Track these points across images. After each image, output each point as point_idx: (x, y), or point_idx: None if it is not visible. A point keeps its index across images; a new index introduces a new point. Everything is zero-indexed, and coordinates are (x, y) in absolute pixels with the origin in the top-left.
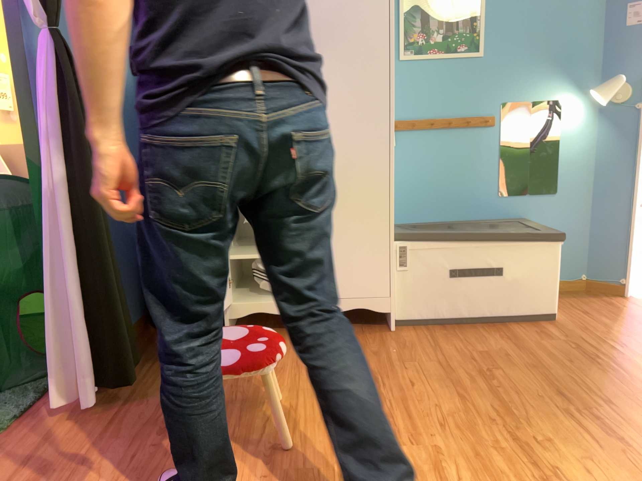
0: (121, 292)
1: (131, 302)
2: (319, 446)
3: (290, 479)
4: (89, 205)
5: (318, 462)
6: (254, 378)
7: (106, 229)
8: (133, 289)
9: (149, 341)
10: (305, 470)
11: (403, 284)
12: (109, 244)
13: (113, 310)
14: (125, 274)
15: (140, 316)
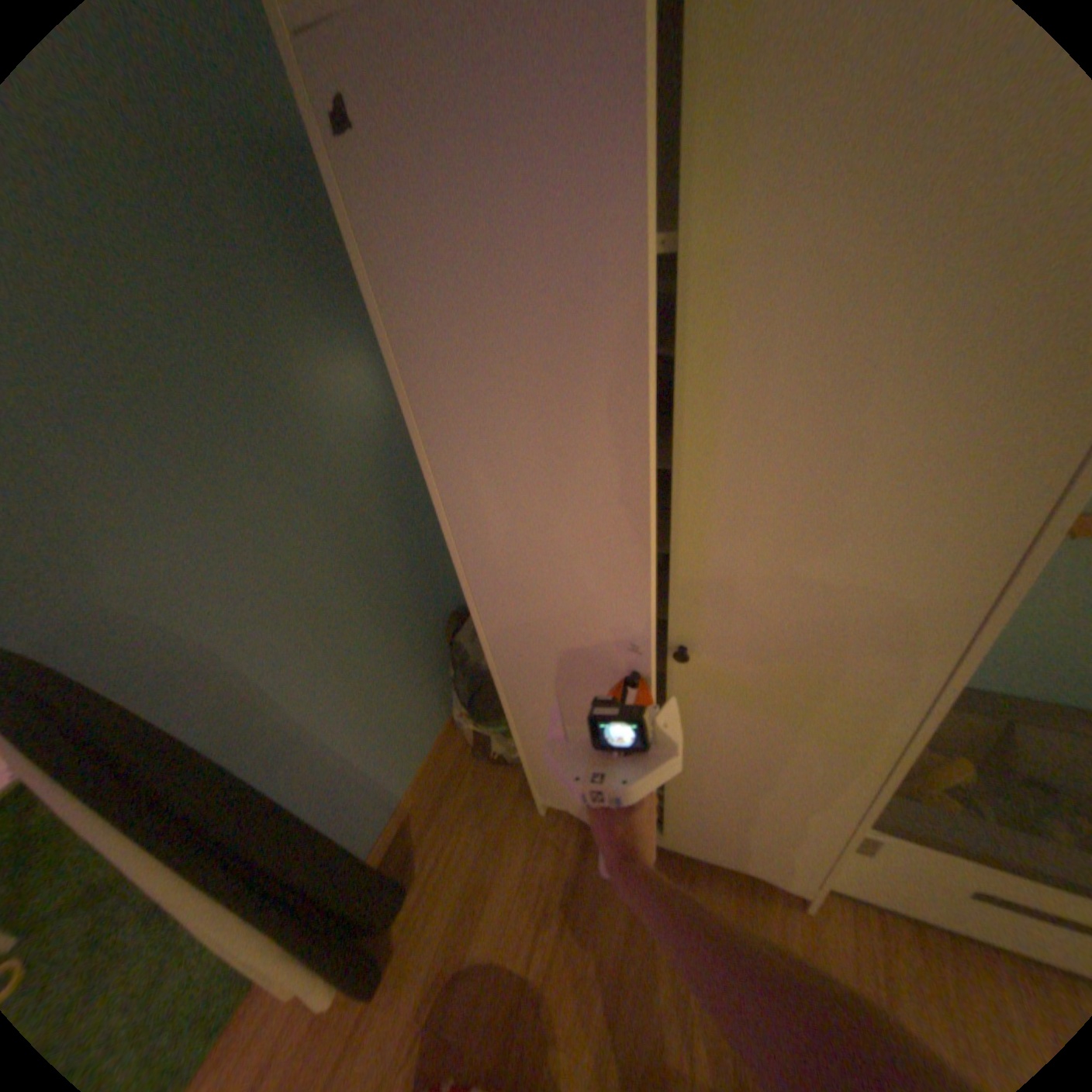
0: (353, 876)
1: (424, 732)
2: None
3: None
4: (236, 863)
5: None
6: (555, 1009)
7: (298, 838)
8: (425, 716)
9: (447, 794)
10: None
11: (862, 873)
12: (307, 860)
13: (342, 914)
14: (405, 717)
15: (443, 731)
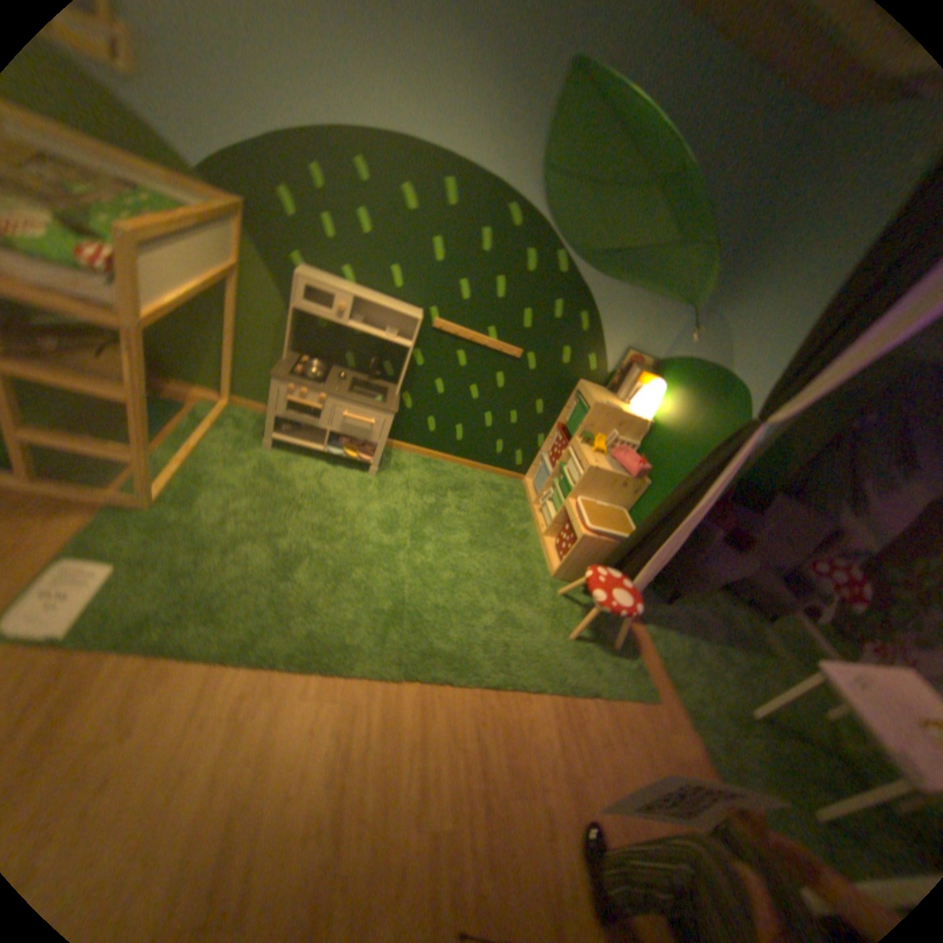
0: None
1: None
2: (507, 841)
3: (519, 790)
4: None
5: (504, 814)
6: None
7: None
8: None
9: None
10: (512, 802)
11: None
12: None
13: None
14: None
15: None
